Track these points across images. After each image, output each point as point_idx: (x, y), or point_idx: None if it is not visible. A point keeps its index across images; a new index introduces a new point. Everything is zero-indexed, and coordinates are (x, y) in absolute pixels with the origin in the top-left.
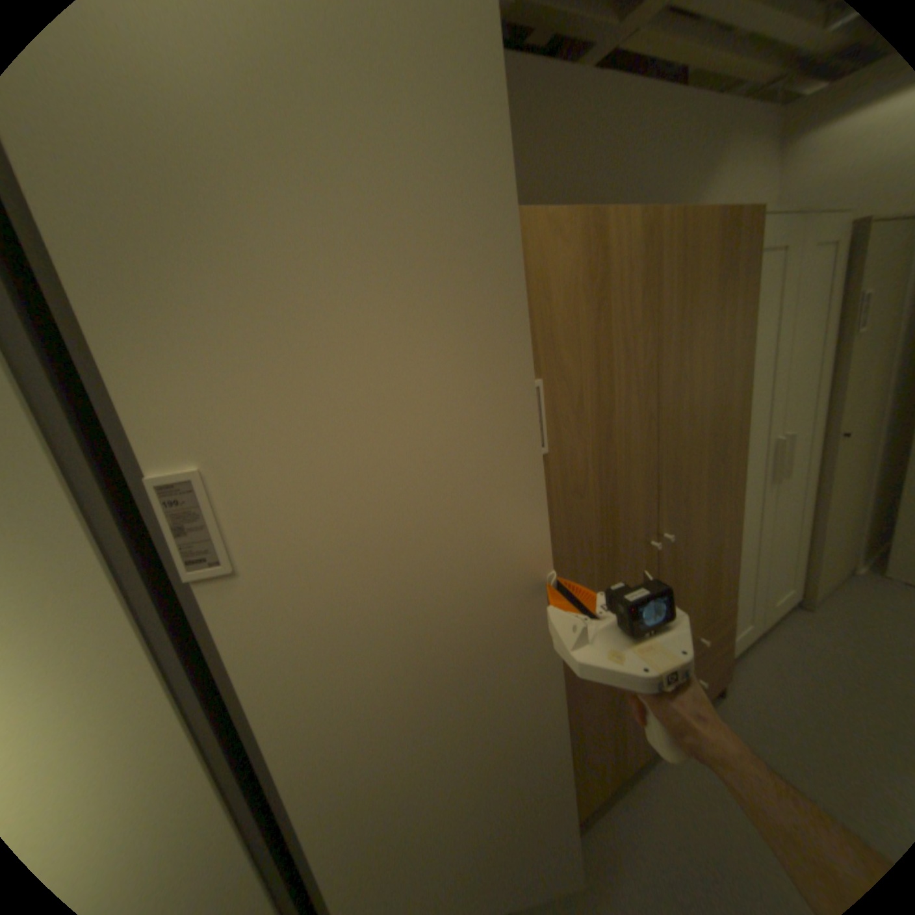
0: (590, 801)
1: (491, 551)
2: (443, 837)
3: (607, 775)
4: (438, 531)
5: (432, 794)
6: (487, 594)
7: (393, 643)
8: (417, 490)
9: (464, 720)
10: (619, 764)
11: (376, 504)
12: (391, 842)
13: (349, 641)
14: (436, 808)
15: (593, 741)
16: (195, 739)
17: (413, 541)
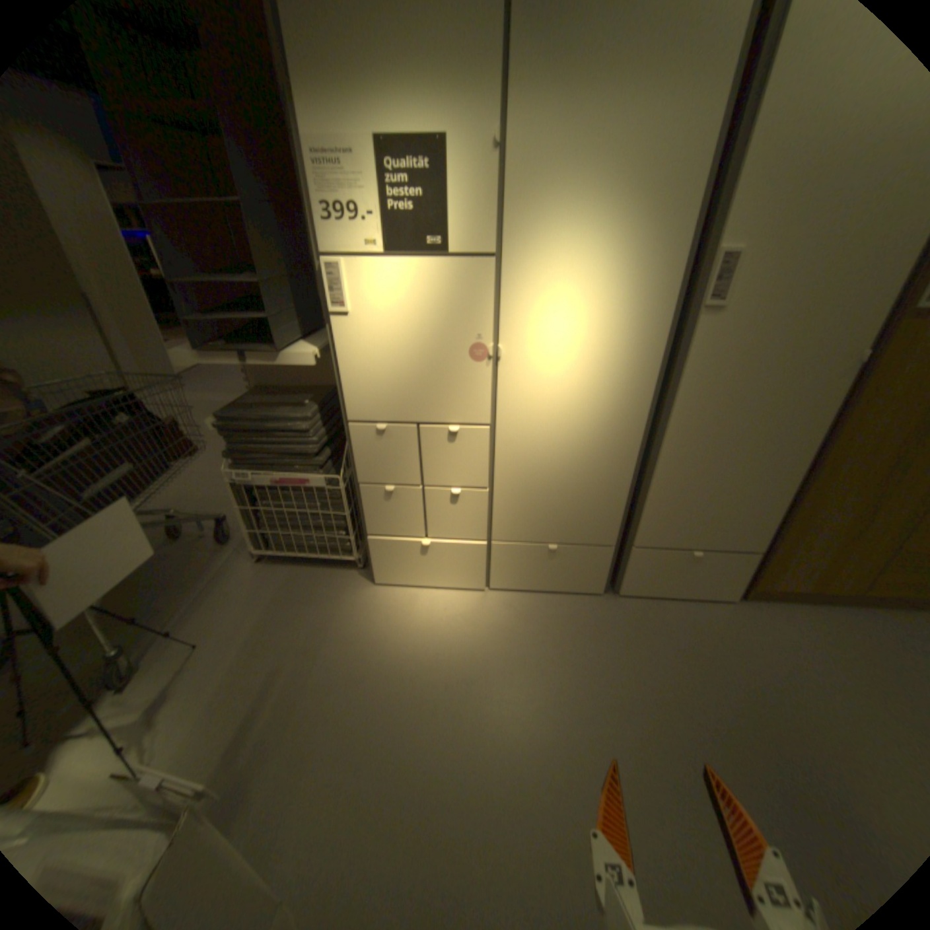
0: (792, 584)
1: (849, 365)
2: (707, 524)
3: (815, 578)
4: (826, 335)
5: (718, 494)
6: (827, 393)
7: (758, 392)
8: (832, 303)
9: (761, 465)
10: (829, 579)
11: (803, 302)
12: (686, 503)
13: (740, 378)
14: (714, 504)
15: (823, 545)
16: (655, 388)
17: (808, 335)
